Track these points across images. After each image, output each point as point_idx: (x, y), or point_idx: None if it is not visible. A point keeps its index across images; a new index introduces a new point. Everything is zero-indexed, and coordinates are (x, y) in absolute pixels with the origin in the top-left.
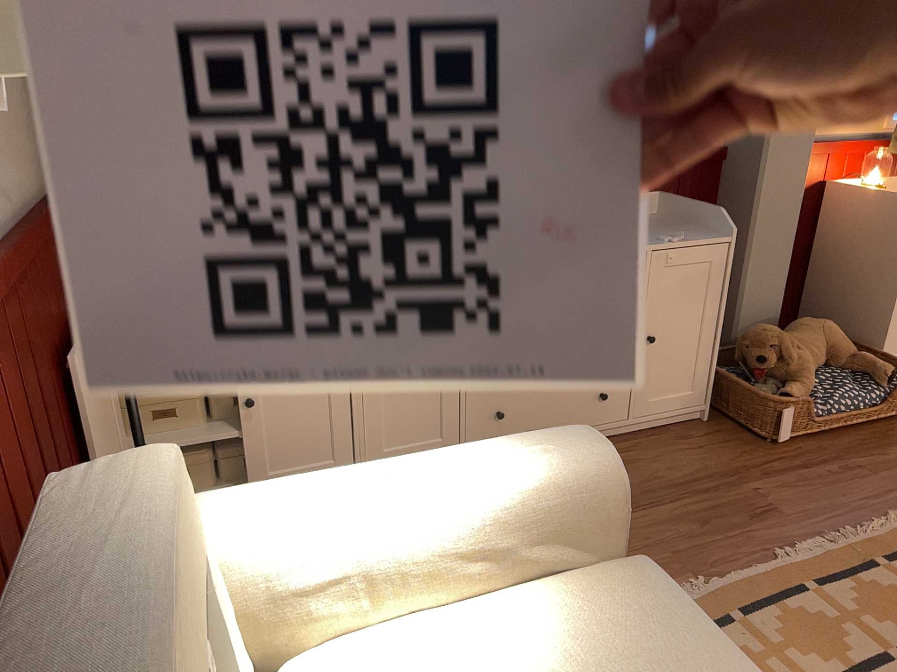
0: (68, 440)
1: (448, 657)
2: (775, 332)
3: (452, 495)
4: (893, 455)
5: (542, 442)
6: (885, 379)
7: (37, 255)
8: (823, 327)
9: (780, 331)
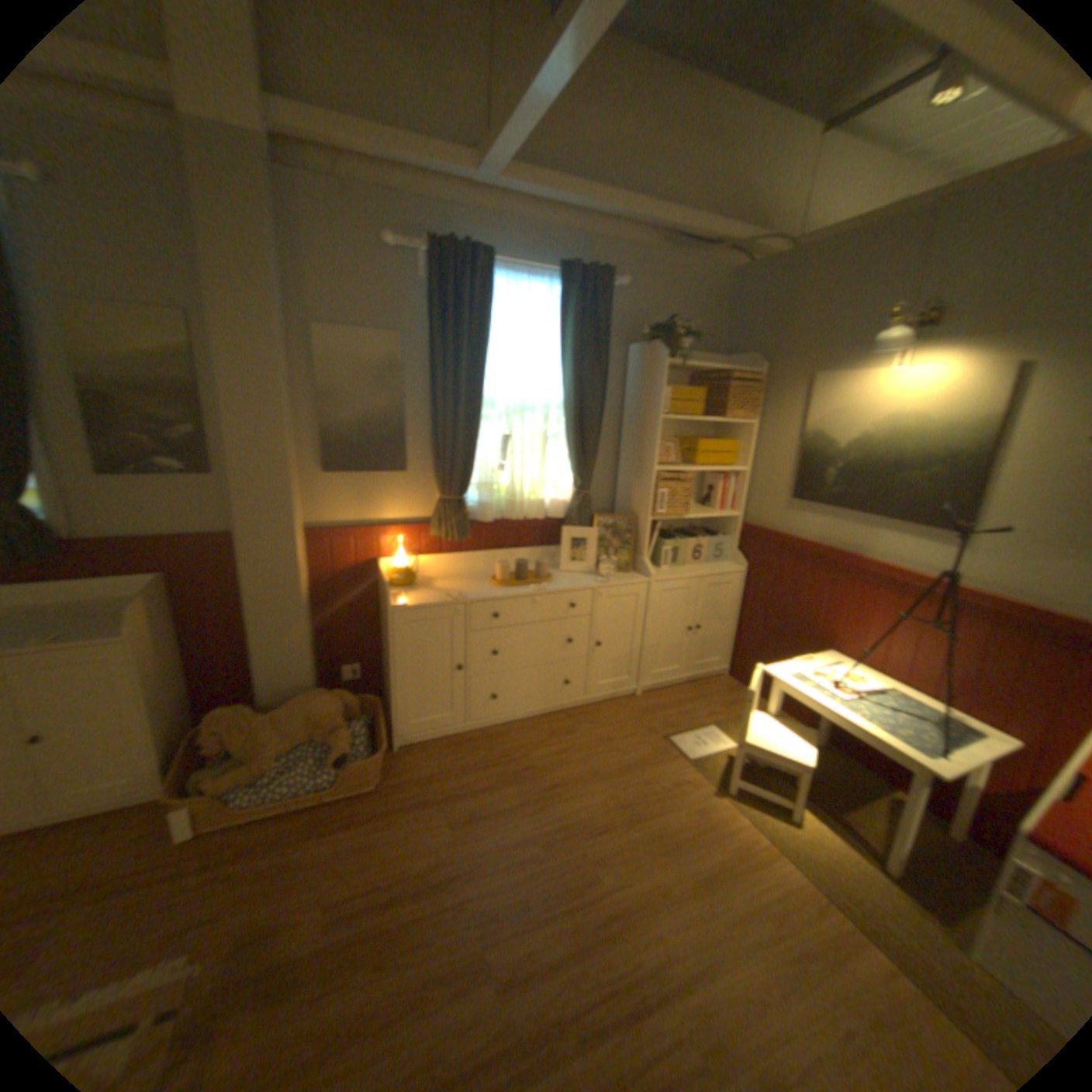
0: None
1: None
2: (224, 719)
3: None
4: (285, 859)
5: None
6: (329, 766)
7: None
8: (307, 706)
9: (240, 715)
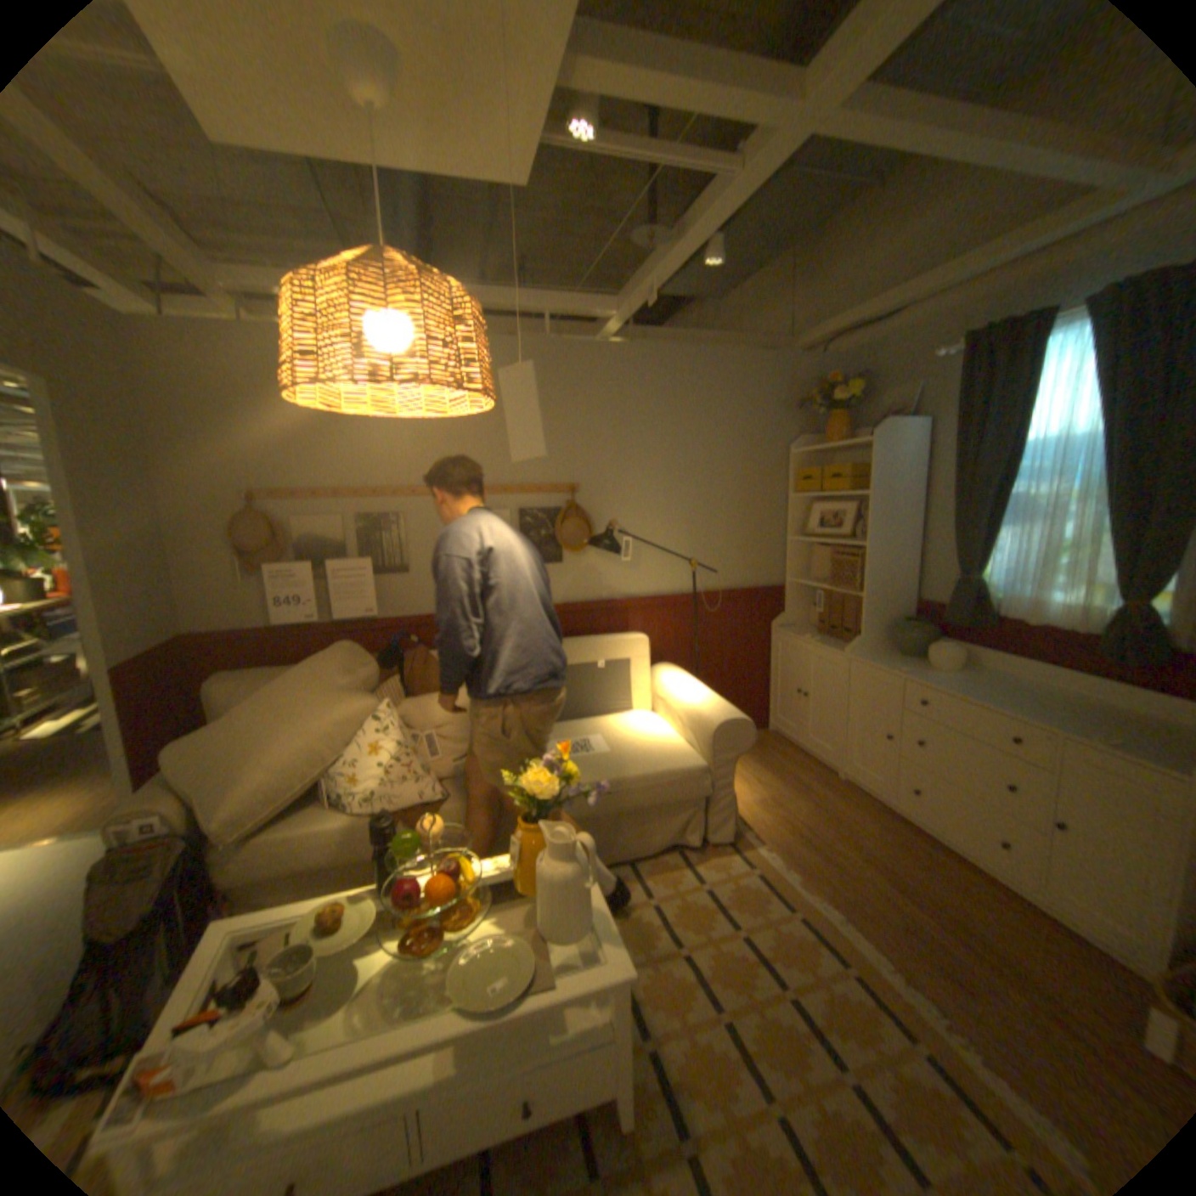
0: (723, 661)
1: (650, 729)
2: None
3: (687, 698)
4: None
5: (724, 709)
6: None
7: (737, 601)
8: None
9: None
